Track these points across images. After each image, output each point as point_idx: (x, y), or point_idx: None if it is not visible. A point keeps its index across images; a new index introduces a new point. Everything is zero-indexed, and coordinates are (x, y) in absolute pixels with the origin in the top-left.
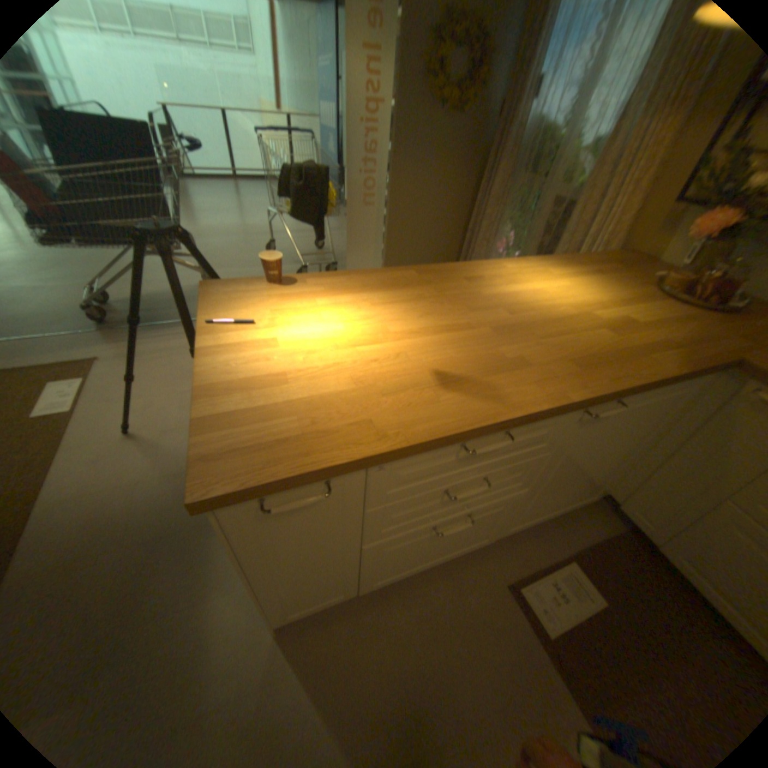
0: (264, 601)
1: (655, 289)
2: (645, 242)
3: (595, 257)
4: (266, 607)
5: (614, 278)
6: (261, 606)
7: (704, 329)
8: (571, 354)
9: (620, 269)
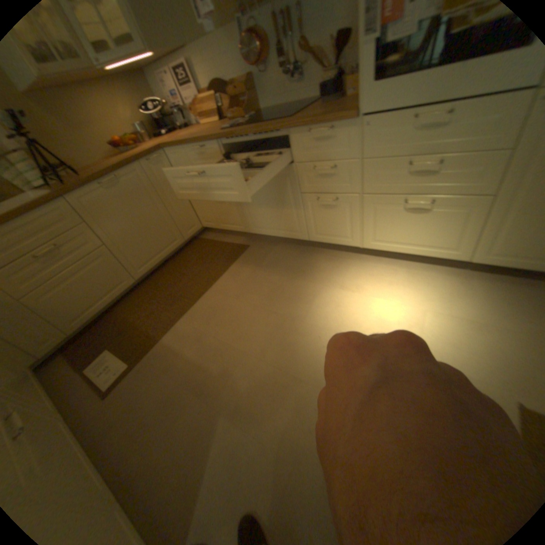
0: None
1: None
2: None
3: None
4: None
5: None
6: None
7: None
8: None
9: None
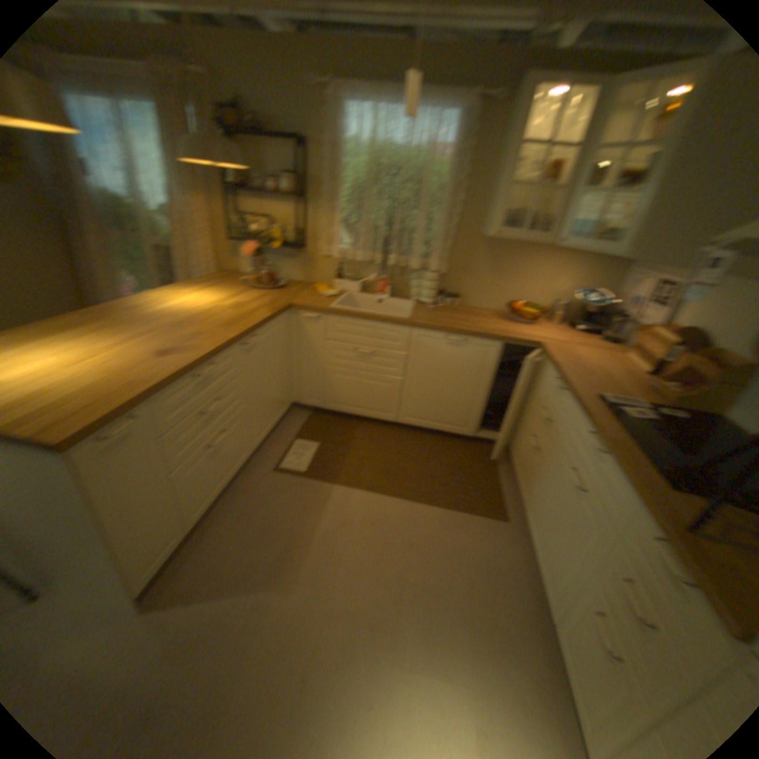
0: (123, 552)
1: (248, 287)
2: (231, 265)
3: (208, 279)
4: (126, 560)
5: (225, 287)
6: (122, 563)
7: (275, 297)
8: (222, 323)
9: (226, 282)
